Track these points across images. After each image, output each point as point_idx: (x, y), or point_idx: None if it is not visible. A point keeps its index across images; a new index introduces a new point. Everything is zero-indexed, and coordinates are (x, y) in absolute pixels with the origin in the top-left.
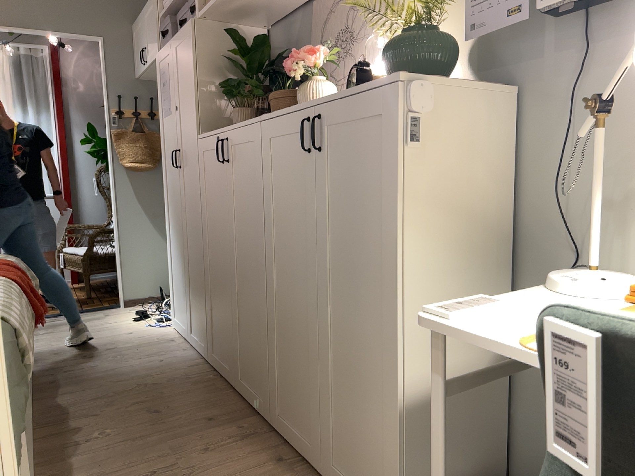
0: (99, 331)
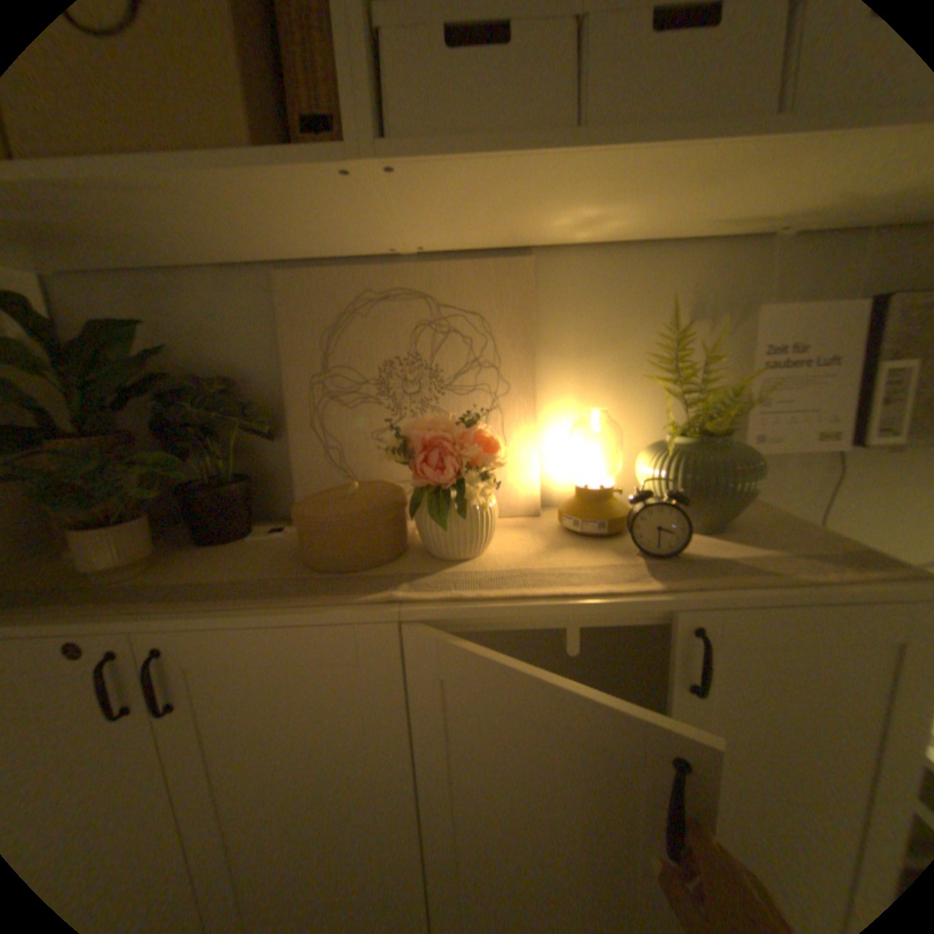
0: None
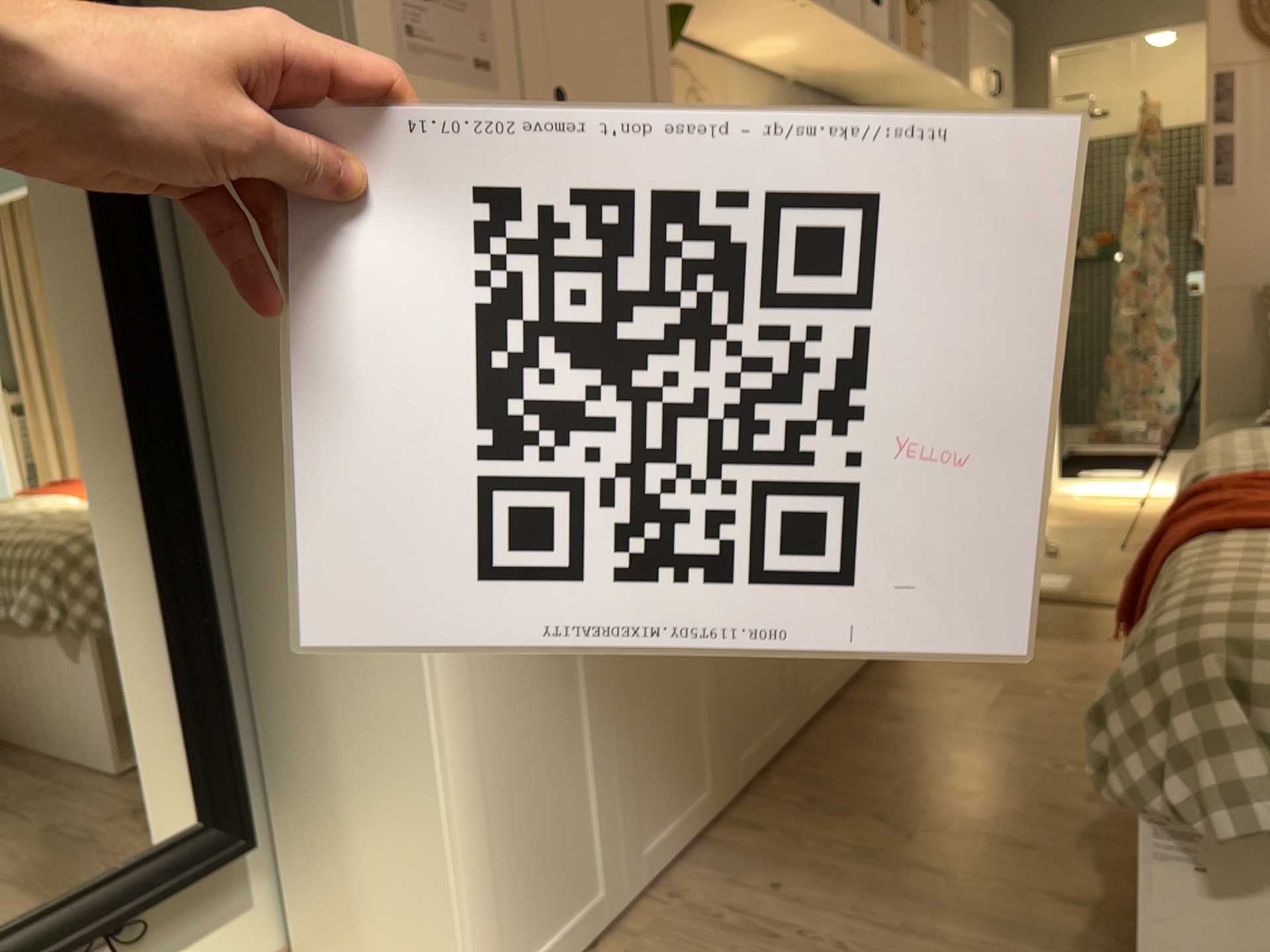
0: None
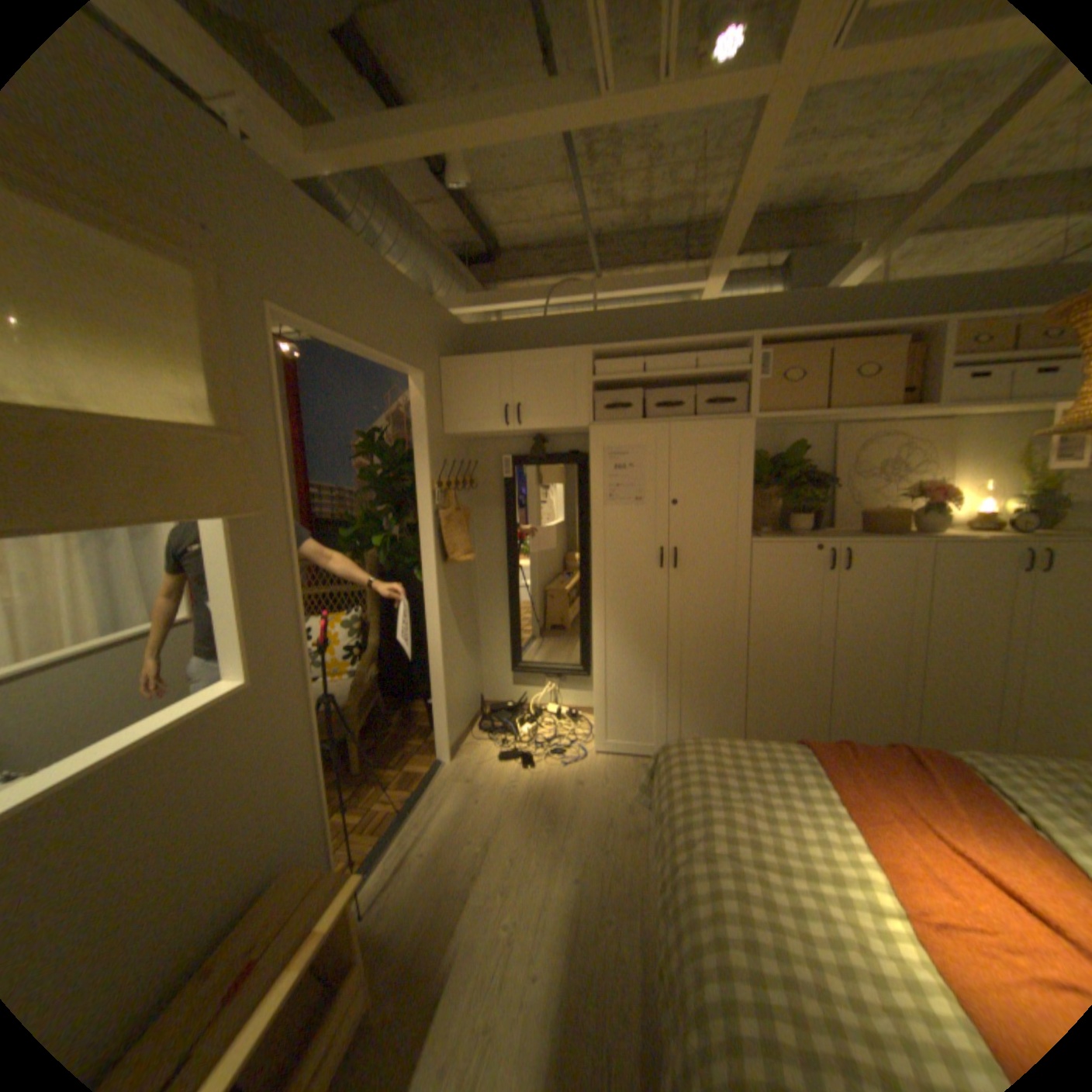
0: (540, 803)
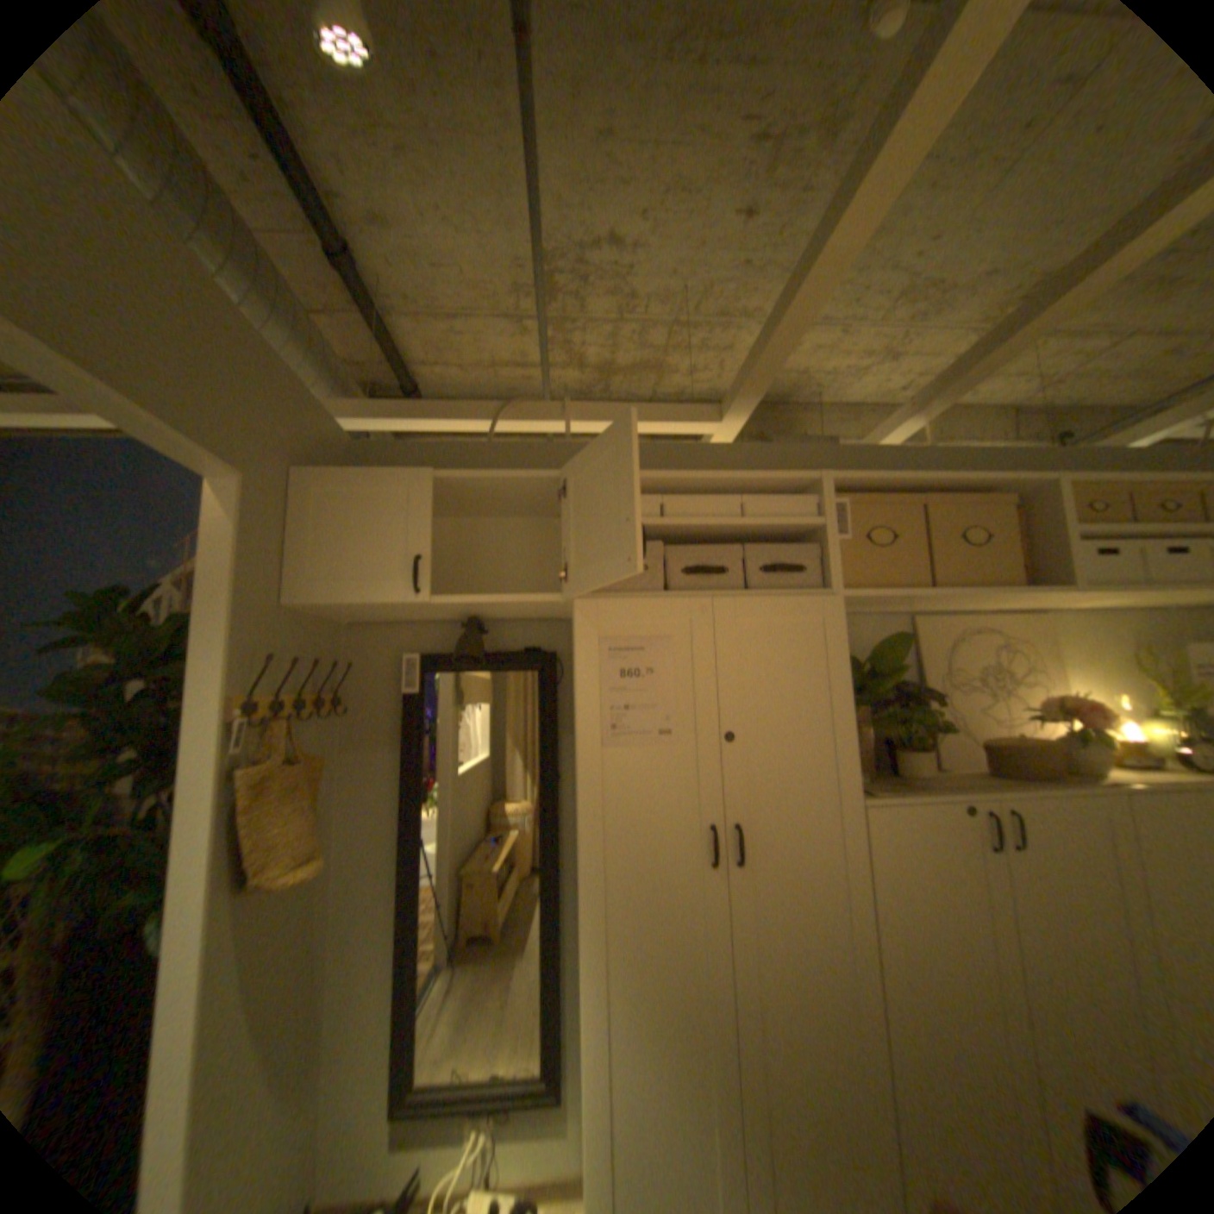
0: None
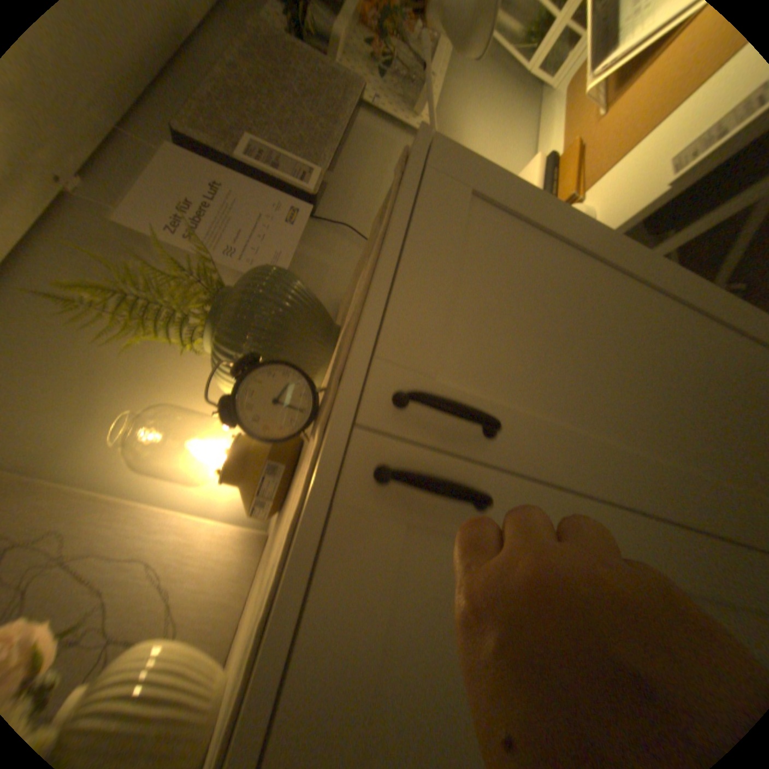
0: None
